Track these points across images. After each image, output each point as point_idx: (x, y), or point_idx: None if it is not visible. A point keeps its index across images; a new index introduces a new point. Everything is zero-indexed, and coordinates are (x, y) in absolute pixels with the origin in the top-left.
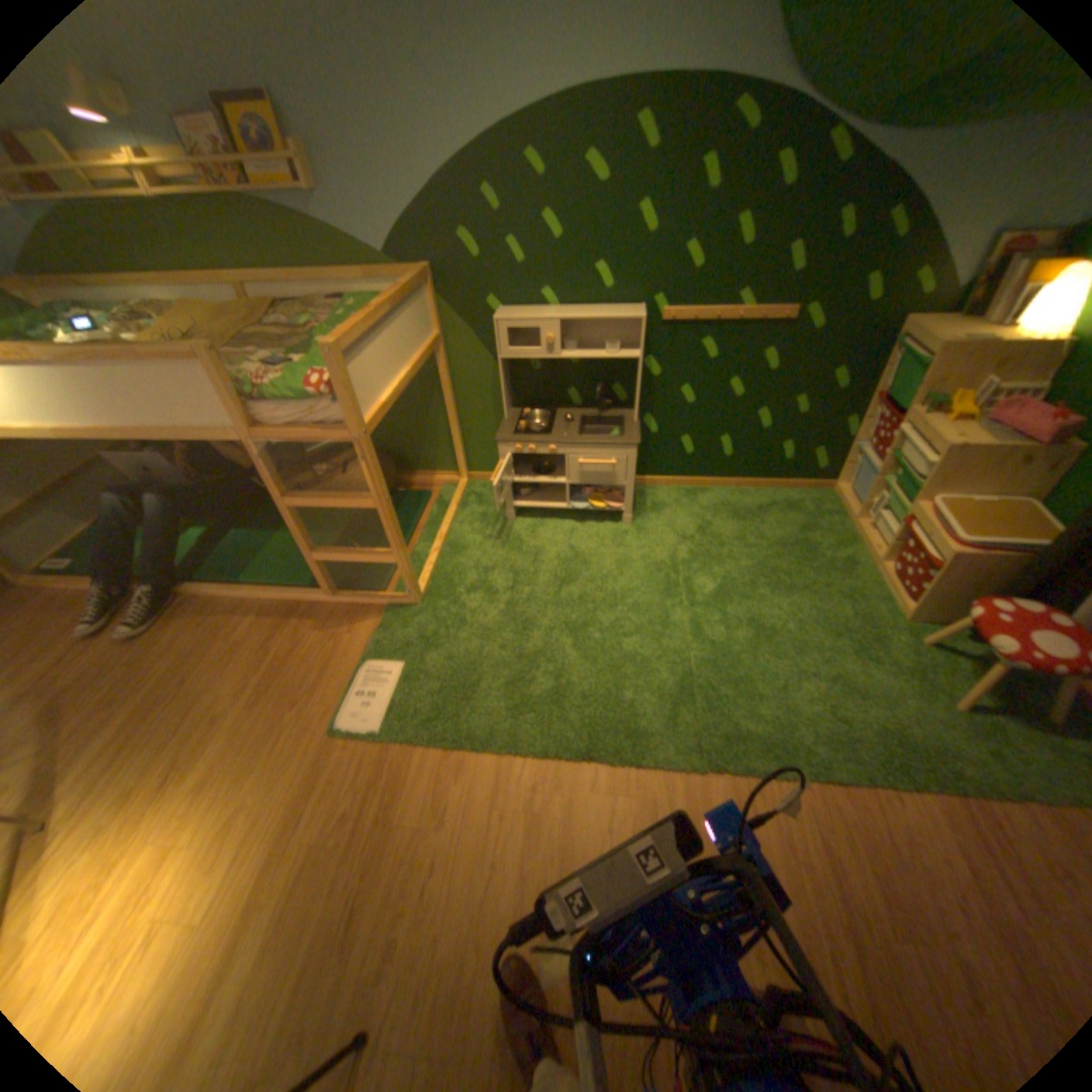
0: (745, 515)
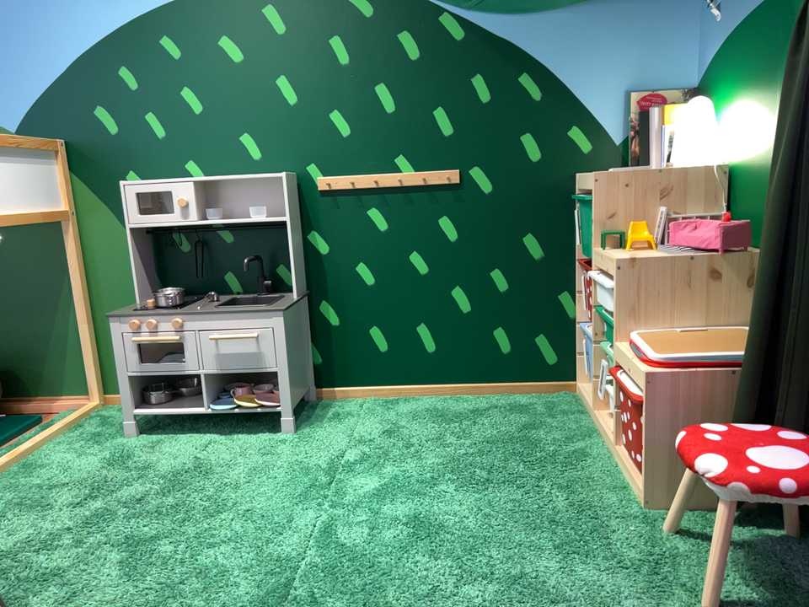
0: (456, 419)
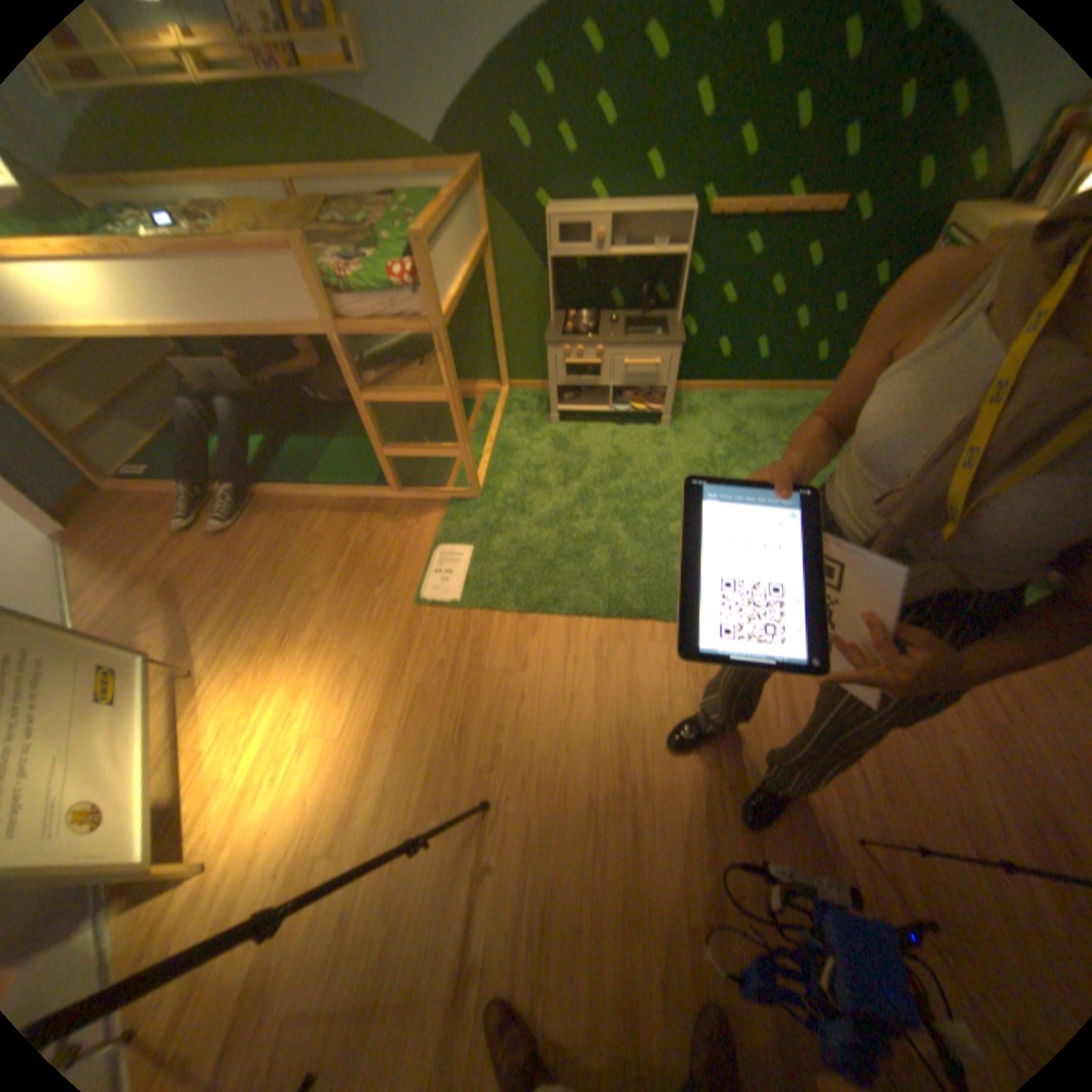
0: (777, 417)
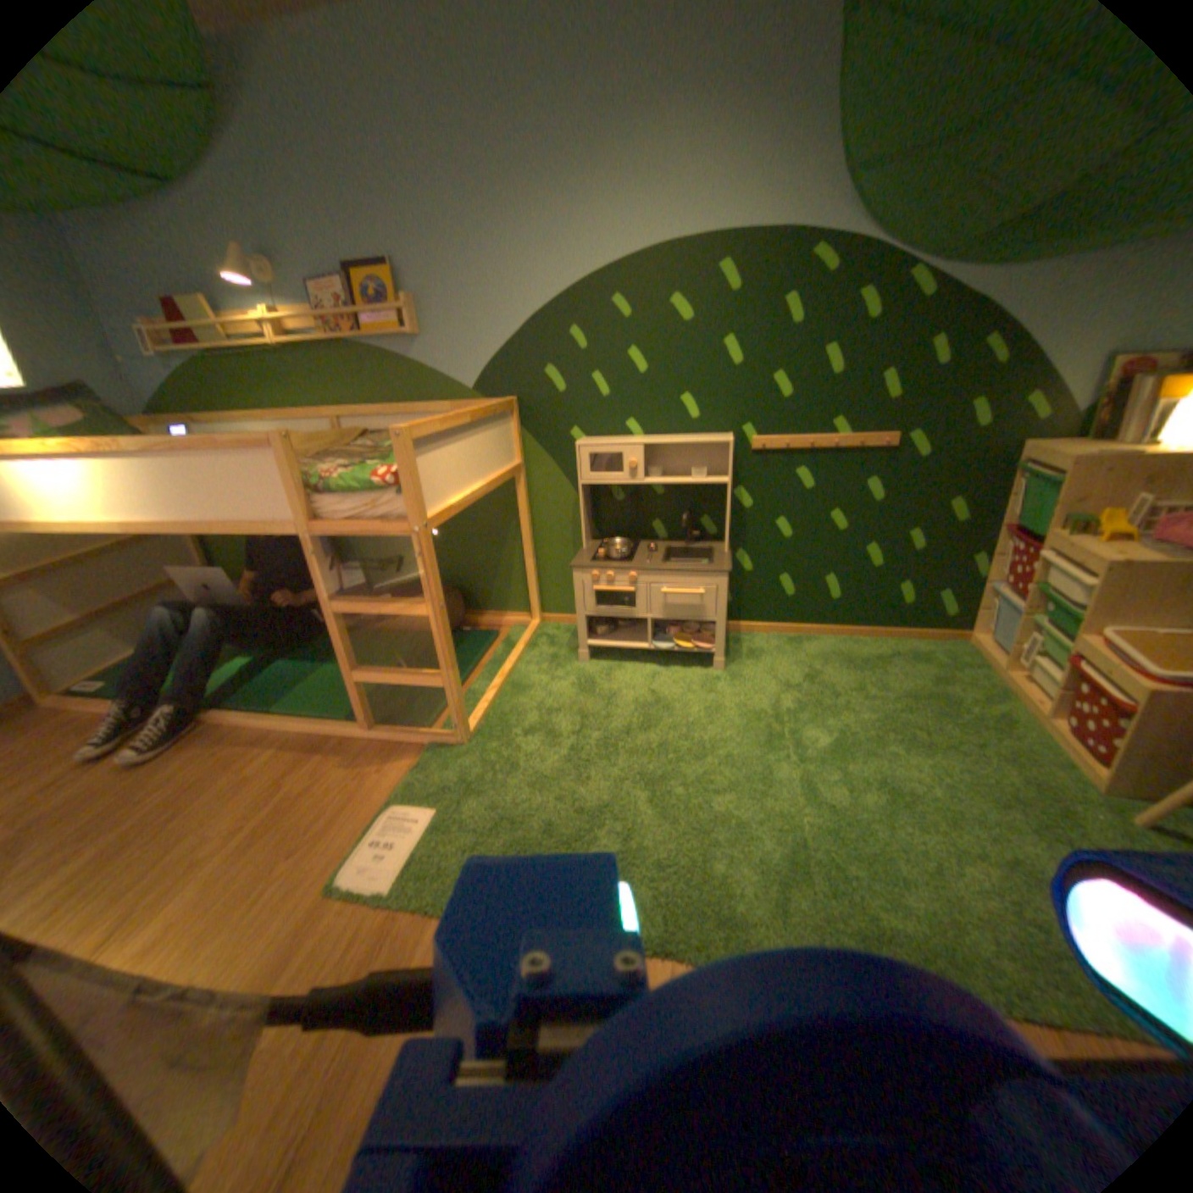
0: (861, 662)
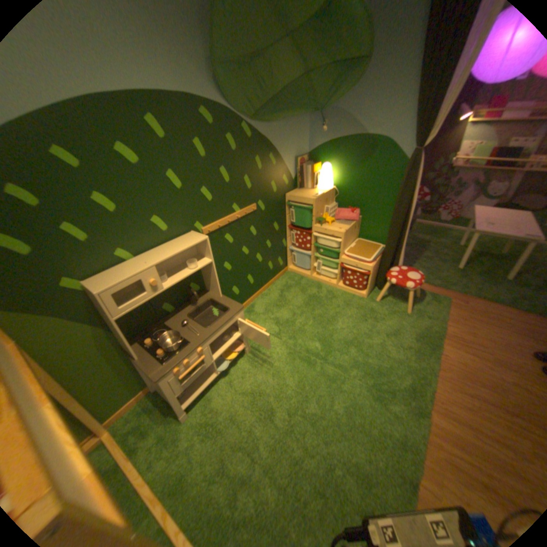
0: (280, 302)
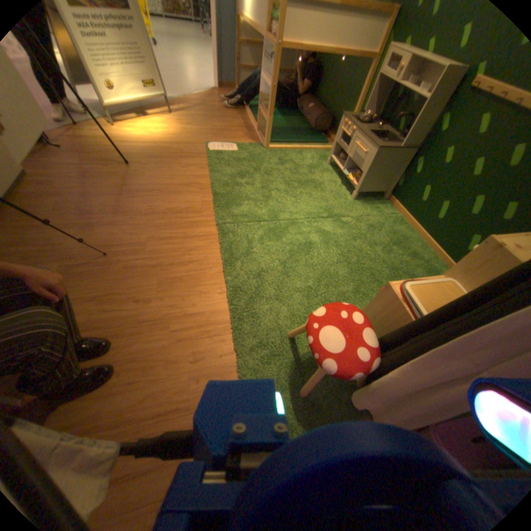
0: (402, 247)
